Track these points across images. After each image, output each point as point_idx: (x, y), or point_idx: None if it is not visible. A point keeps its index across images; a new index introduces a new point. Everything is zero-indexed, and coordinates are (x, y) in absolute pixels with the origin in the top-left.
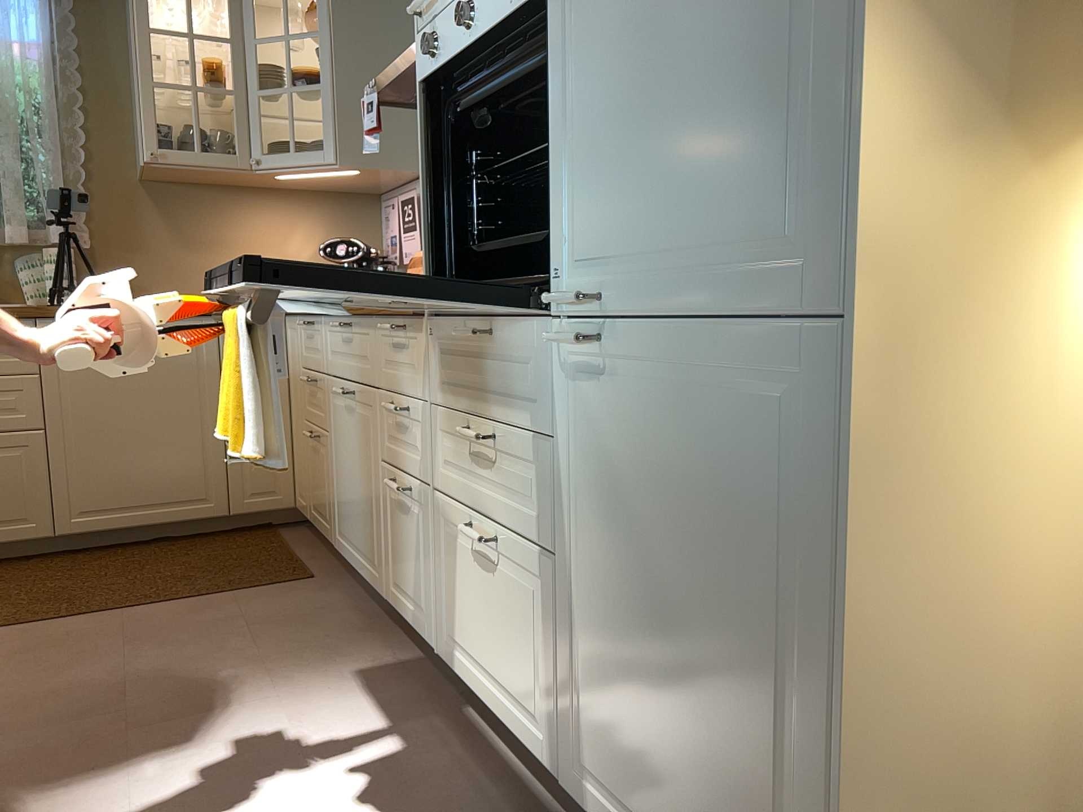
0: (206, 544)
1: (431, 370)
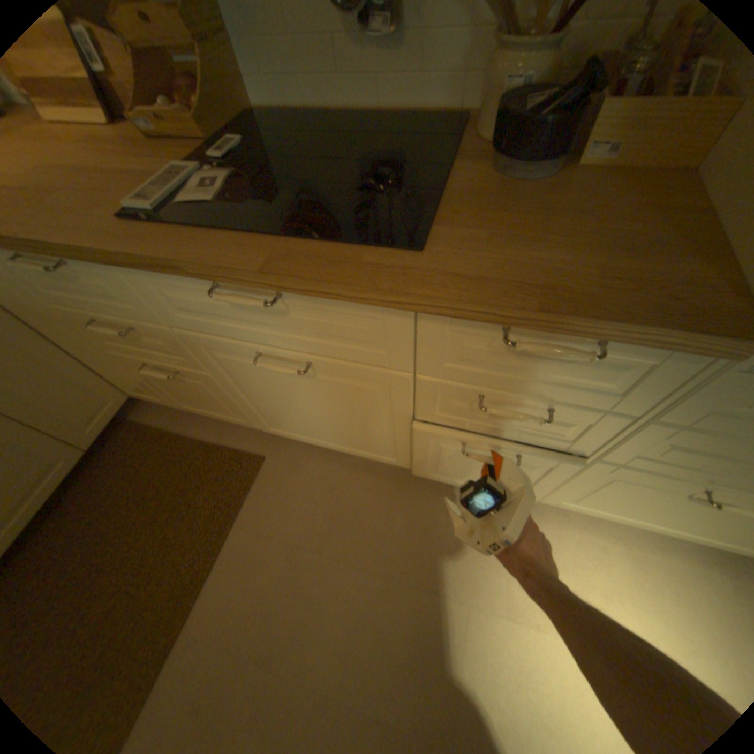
0: (98, 485)
1: (693, 397)
